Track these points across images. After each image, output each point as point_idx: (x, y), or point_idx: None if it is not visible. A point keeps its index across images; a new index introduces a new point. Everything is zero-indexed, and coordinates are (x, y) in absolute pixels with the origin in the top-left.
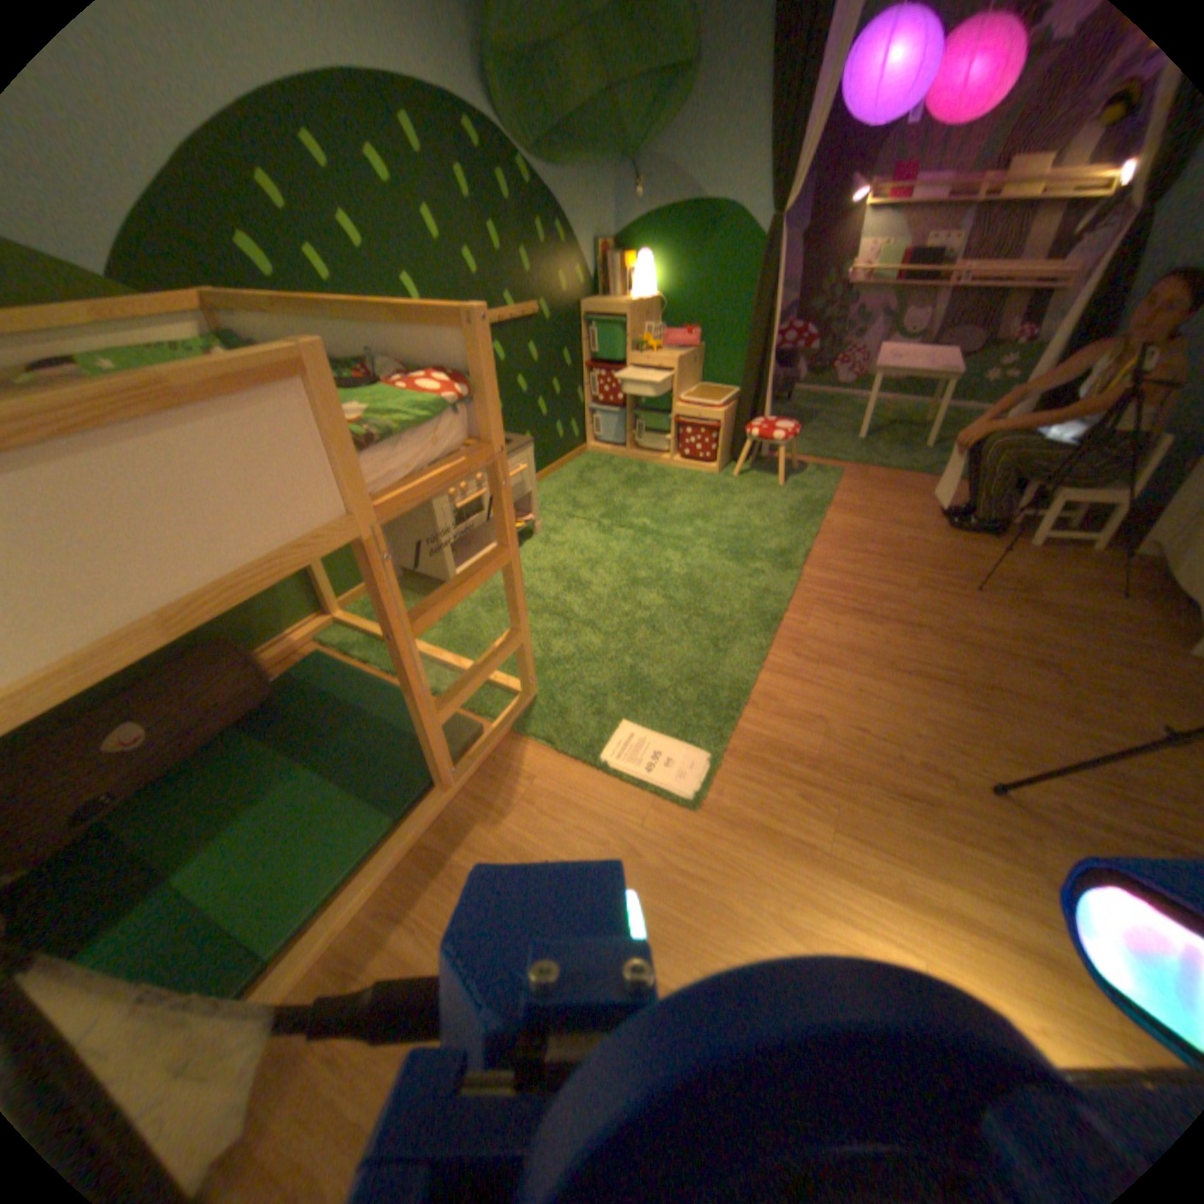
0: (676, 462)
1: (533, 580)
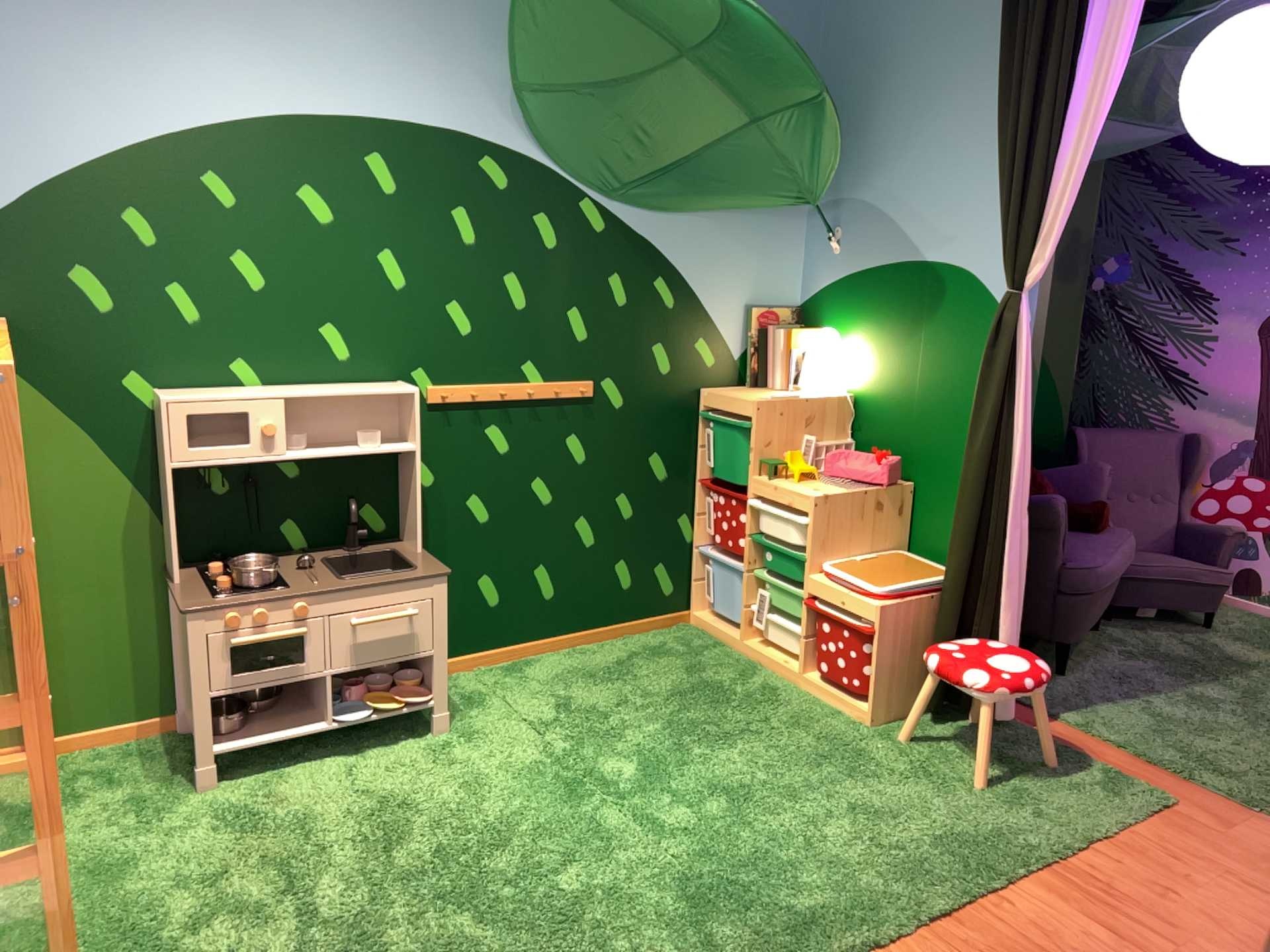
0: (811, 681)
1: (349, 802)
